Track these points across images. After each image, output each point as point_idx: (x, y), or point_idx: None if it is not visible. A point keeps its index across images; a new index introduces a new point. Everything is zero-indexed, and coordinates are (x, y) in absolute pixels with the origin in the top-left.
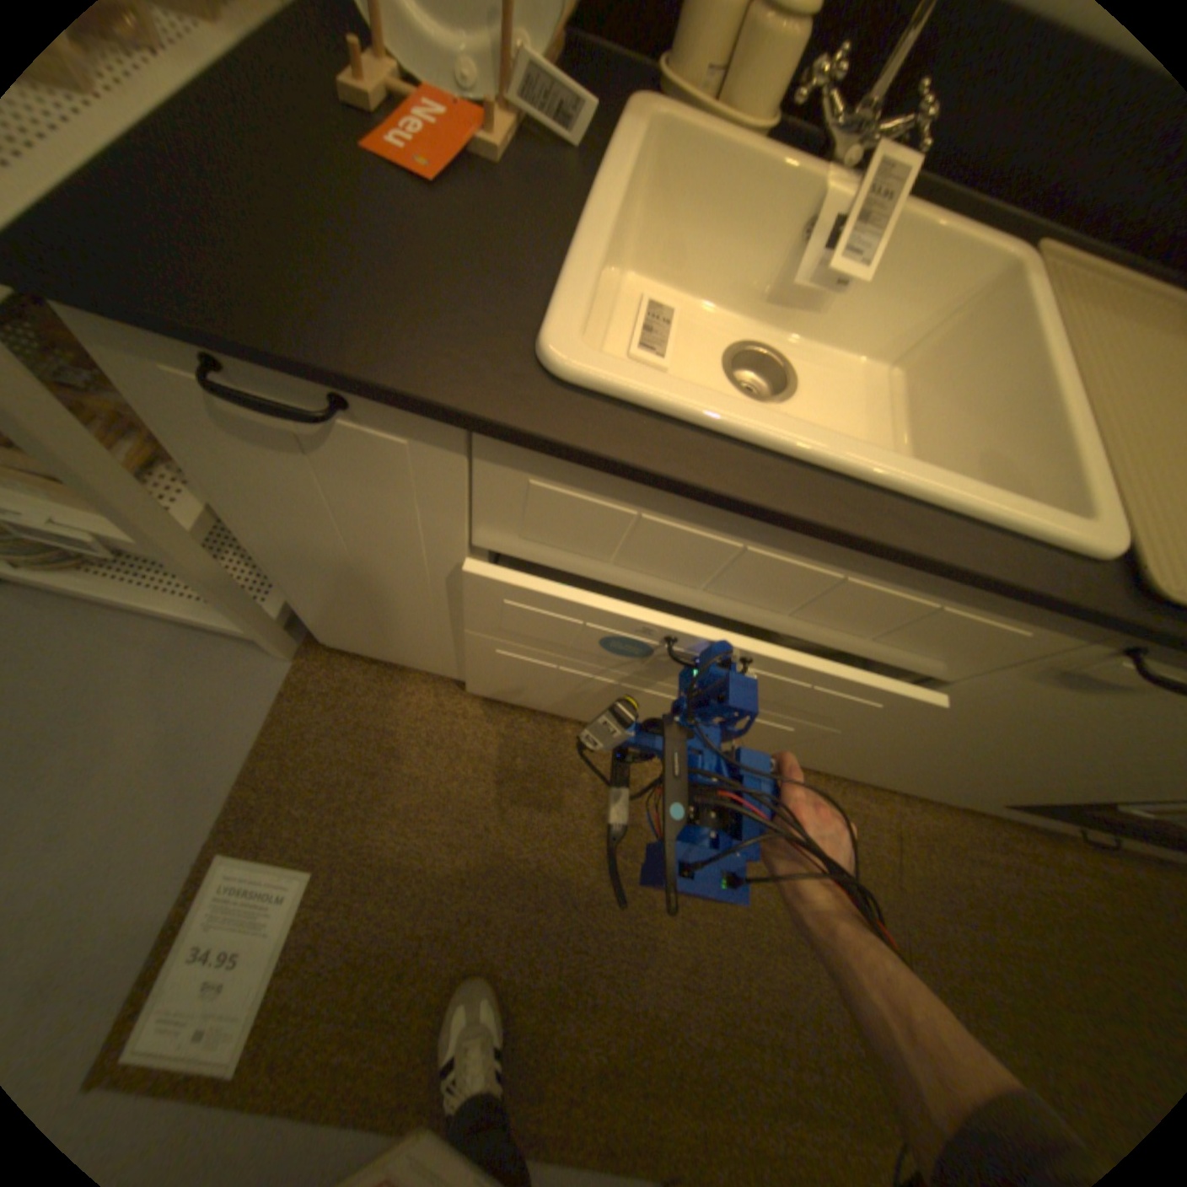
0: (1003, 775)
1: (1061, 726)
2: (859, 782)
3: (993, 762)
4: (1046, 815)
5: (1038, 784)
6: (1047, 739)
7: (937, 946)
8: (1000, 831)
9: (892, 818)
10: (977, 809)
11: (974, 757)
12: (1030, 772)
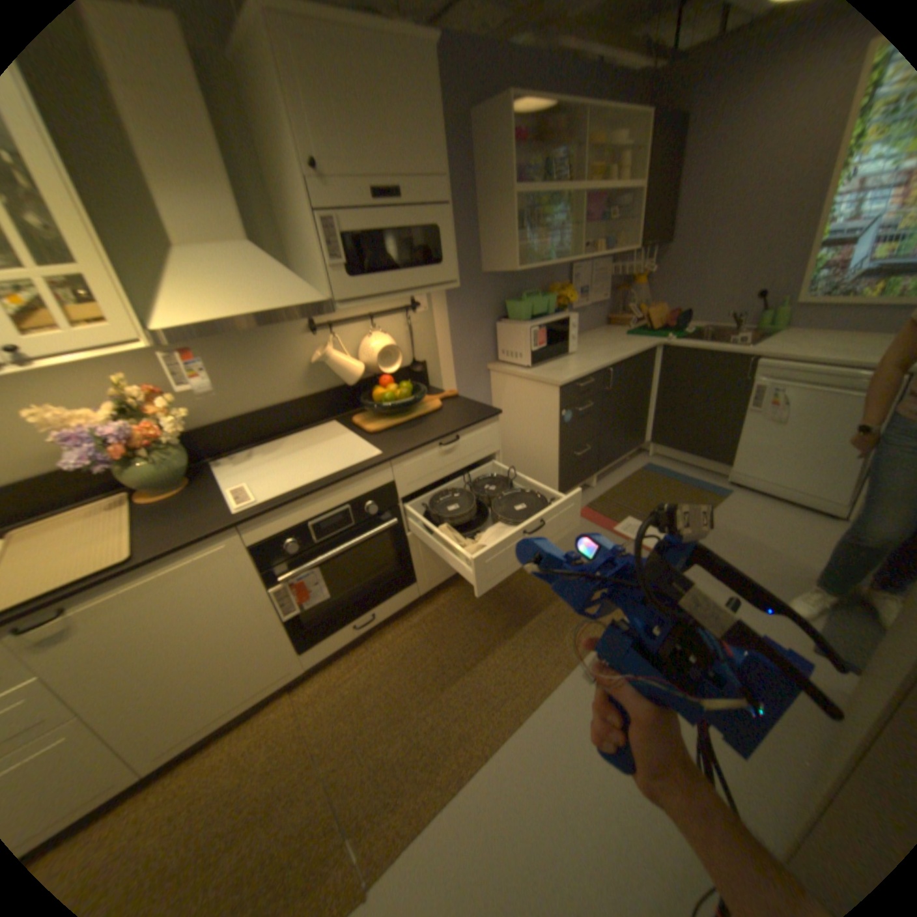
0: (212, 661)
1: (118, 645)
2: (235, 718)
3: (185, 664)
4: (312, 643)
5: (233, 649)
6: (139, 649)
7: (327, 747)
8: (348, 662)
9: (281, 713)
10: (303, 669)
11: (173, 671)
12: (207, 652)
